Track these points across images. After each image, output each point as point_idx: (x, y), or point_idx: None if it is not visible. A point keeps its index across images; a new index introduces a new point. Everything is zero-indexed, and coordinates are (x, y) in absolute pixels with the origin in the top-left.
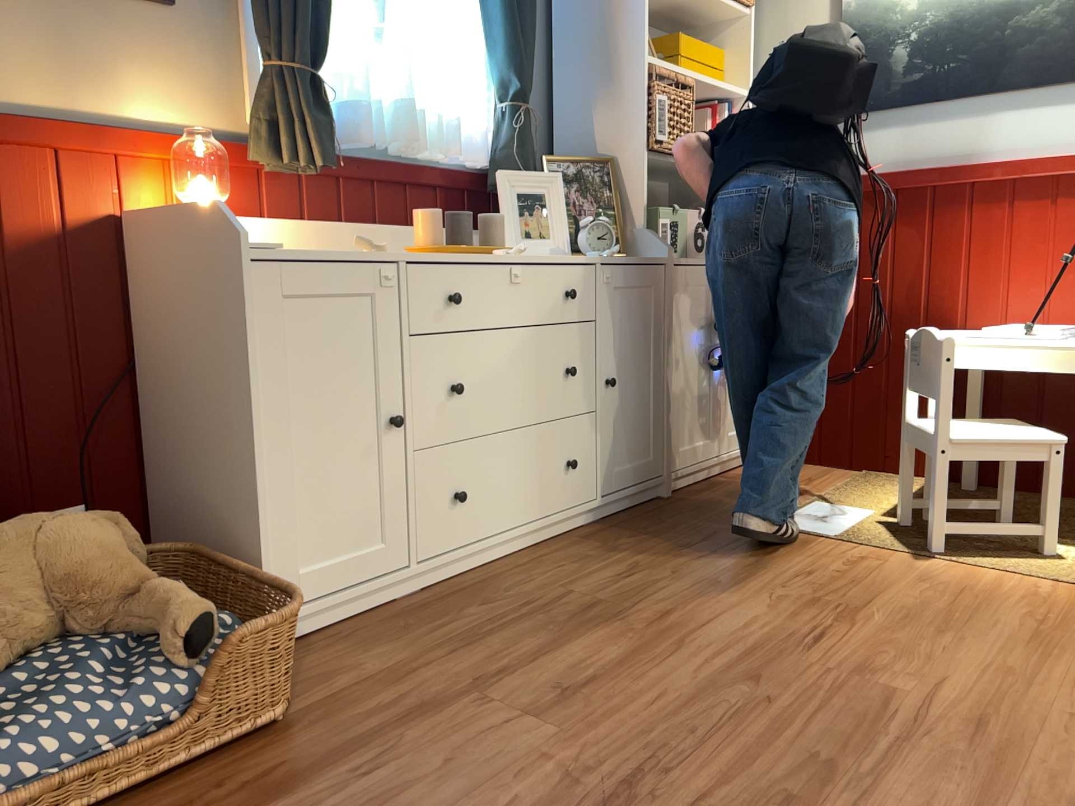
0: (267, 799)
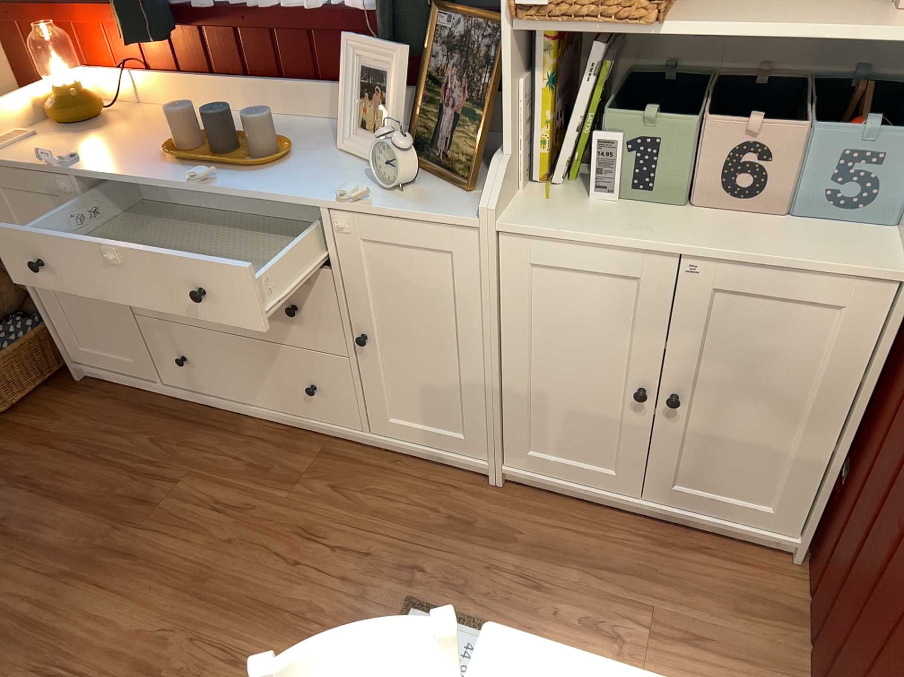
0: None
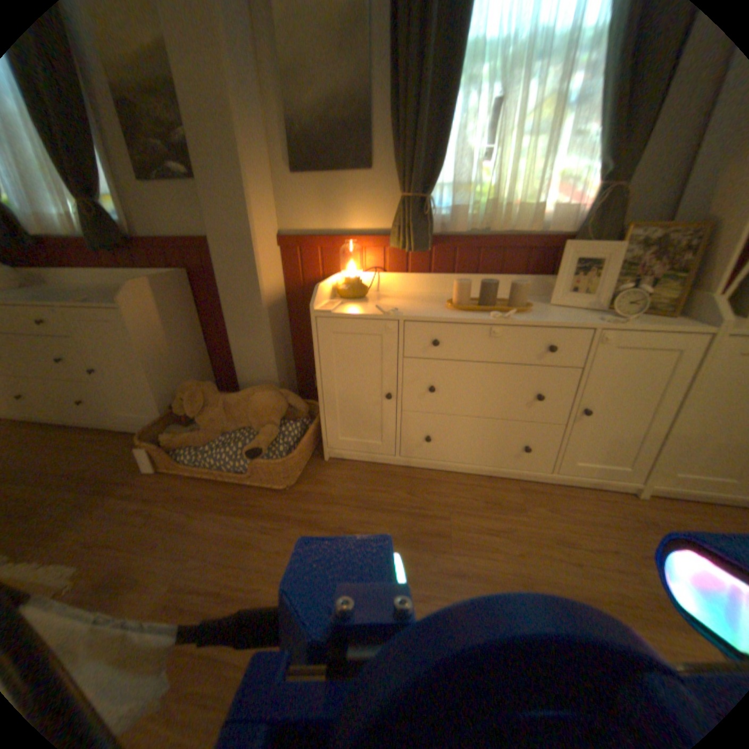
0: (244, 514)
